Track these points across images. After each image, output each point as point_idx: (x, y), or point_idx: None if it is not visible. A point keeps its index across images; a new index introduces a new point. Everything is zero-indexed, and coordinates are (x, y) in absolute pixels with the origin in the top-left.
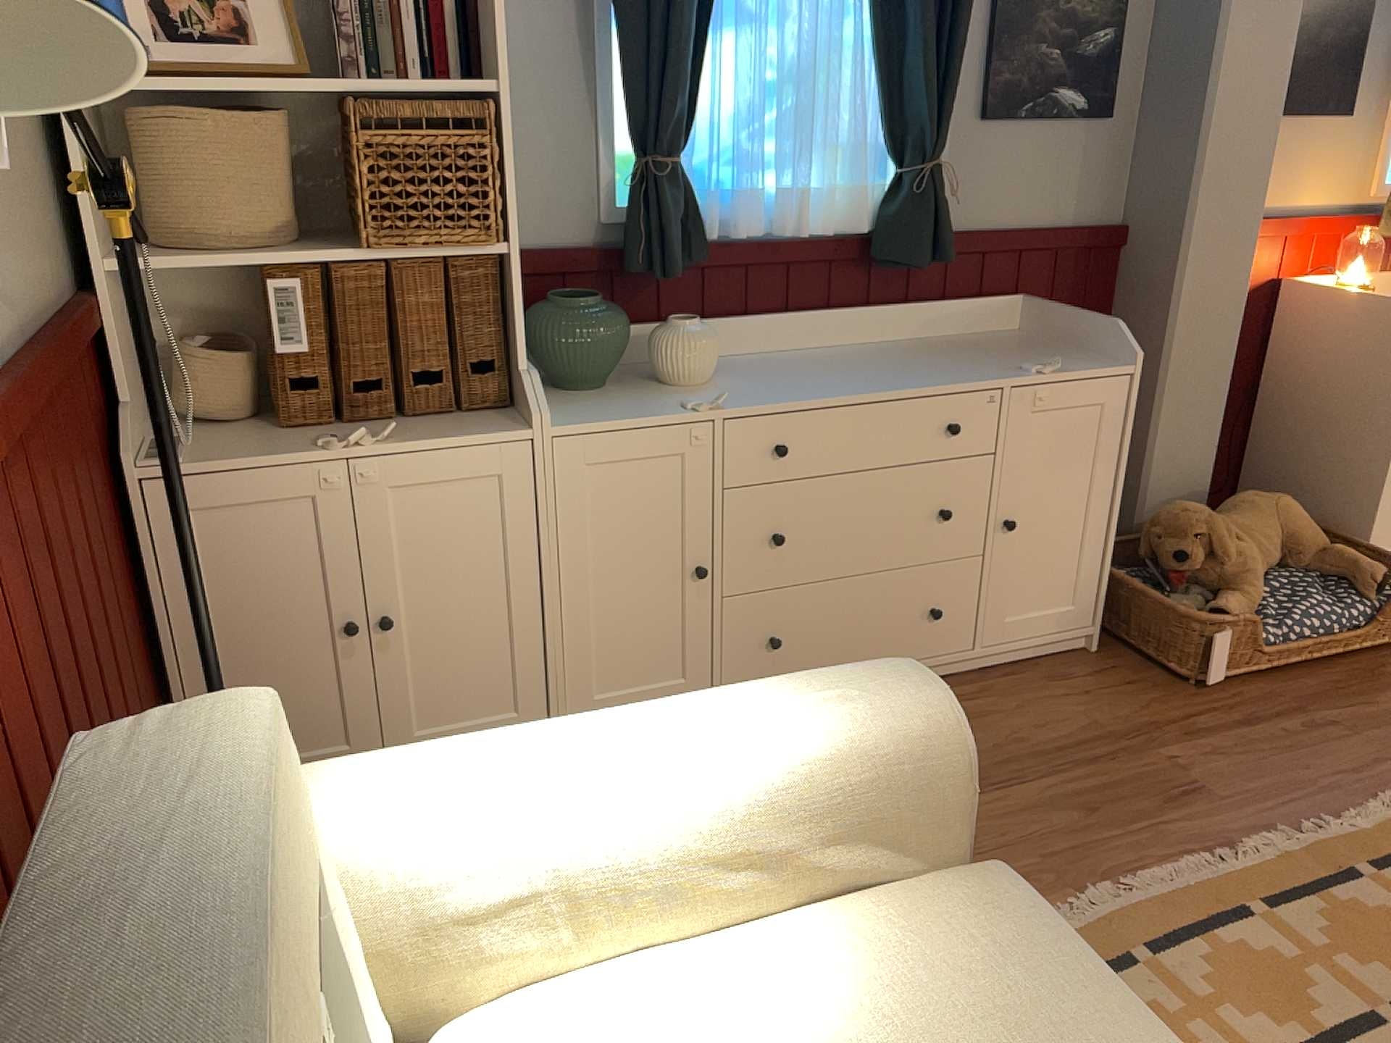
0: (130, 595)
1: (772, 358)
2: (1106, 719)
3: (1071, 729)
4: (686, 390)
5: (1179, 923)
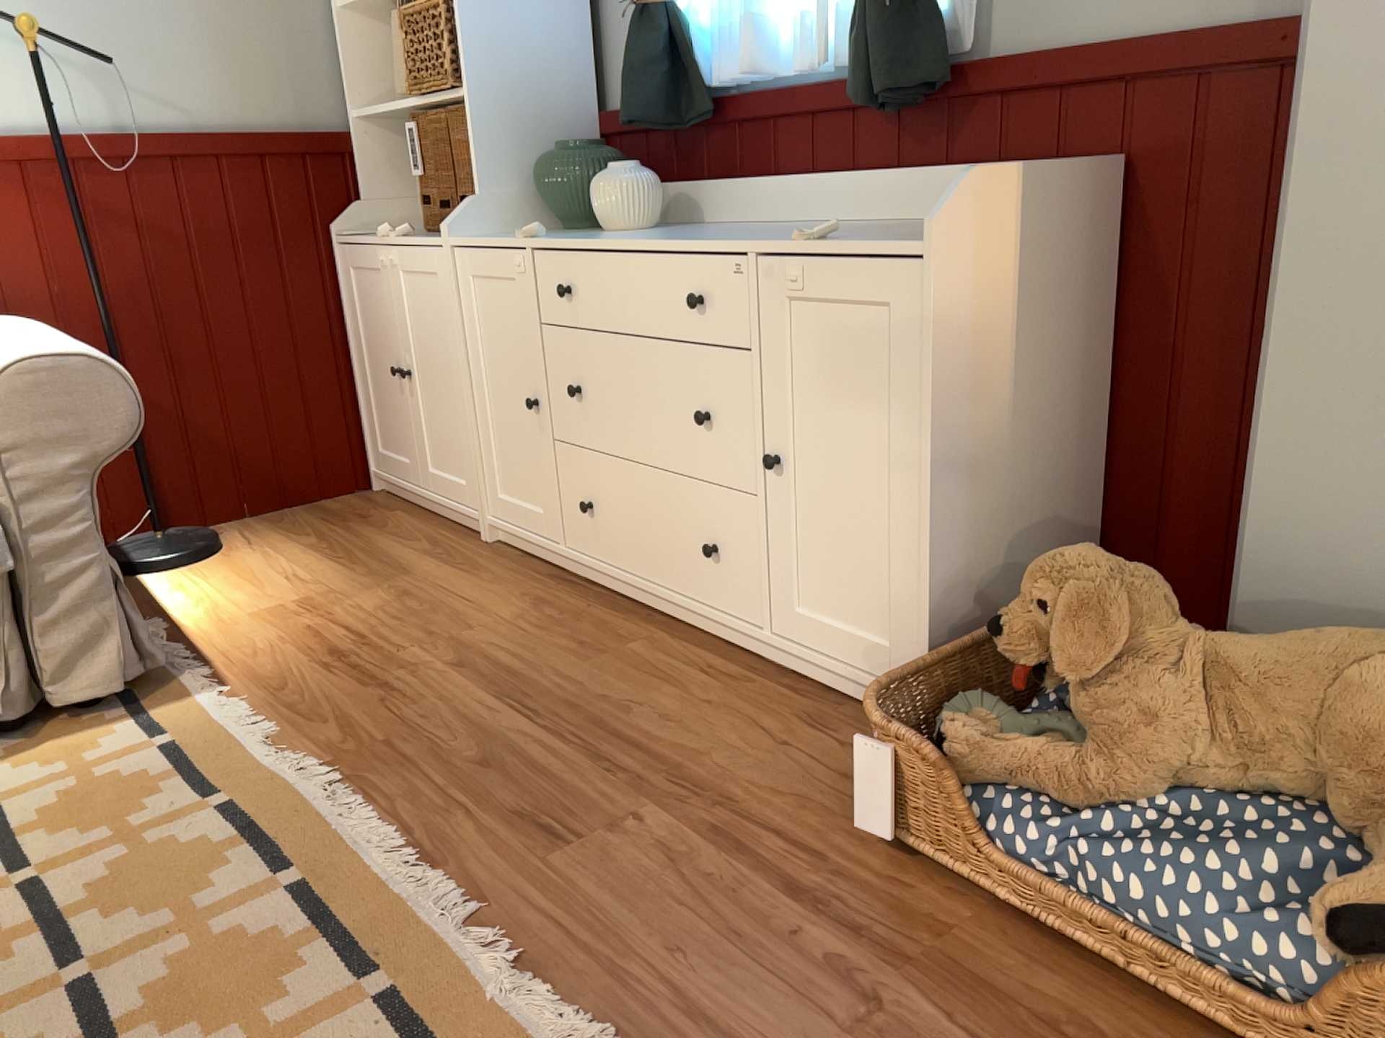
0: (324, 313)
1: (746, 226)
2: (715, 762)
3: (672, 739)
4: (583, 234)
5: (268, 822)
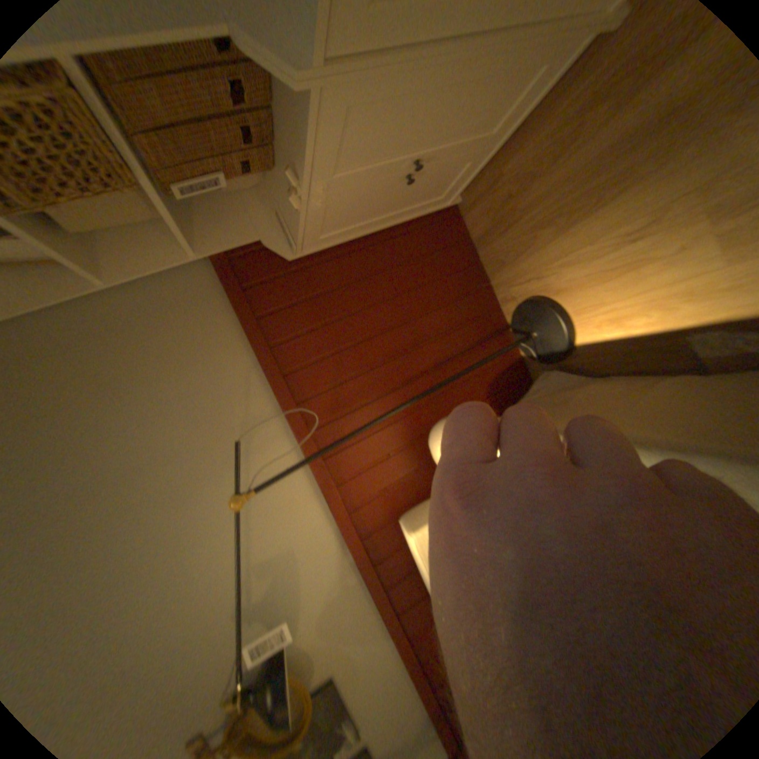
0: (349, 251)
1: None
2: None
3: None
4: None
5: None
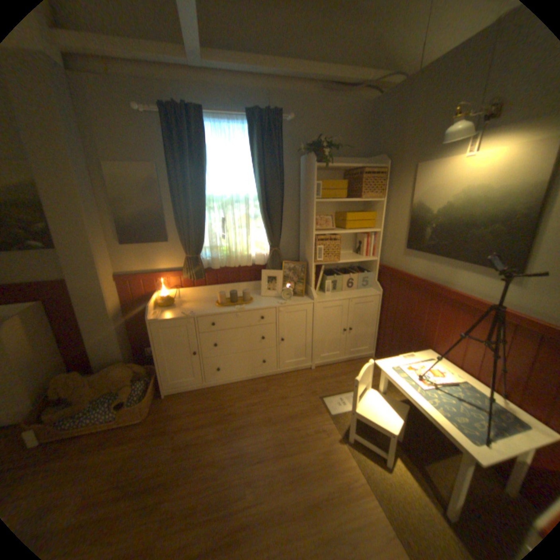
0: None
1: None
2: None
3: None
4: None
5: None
